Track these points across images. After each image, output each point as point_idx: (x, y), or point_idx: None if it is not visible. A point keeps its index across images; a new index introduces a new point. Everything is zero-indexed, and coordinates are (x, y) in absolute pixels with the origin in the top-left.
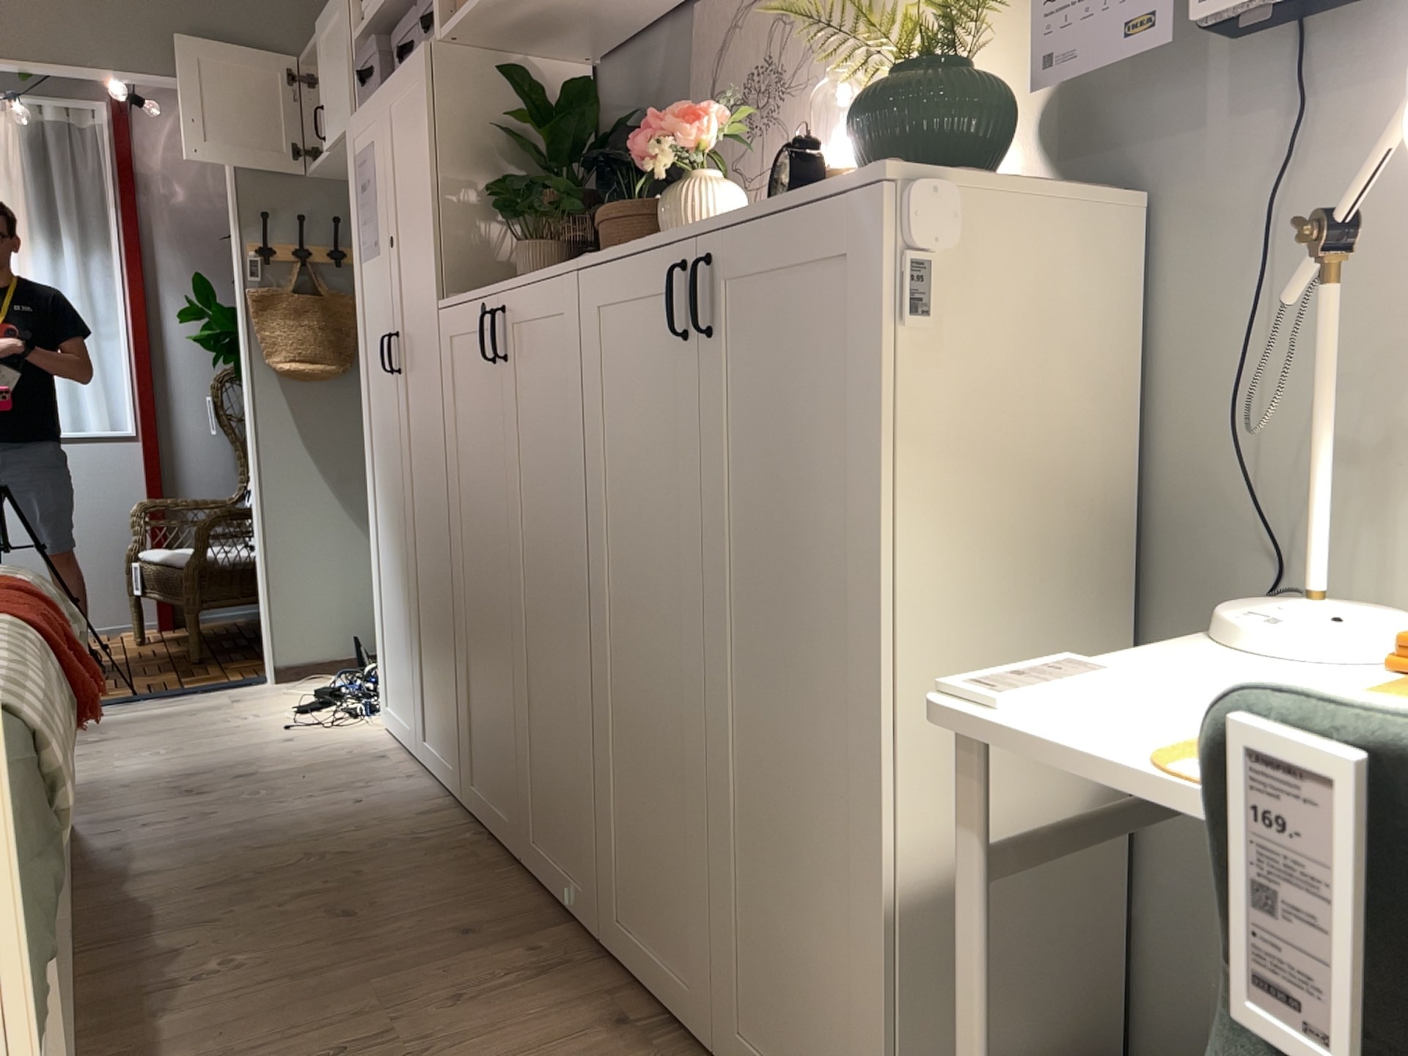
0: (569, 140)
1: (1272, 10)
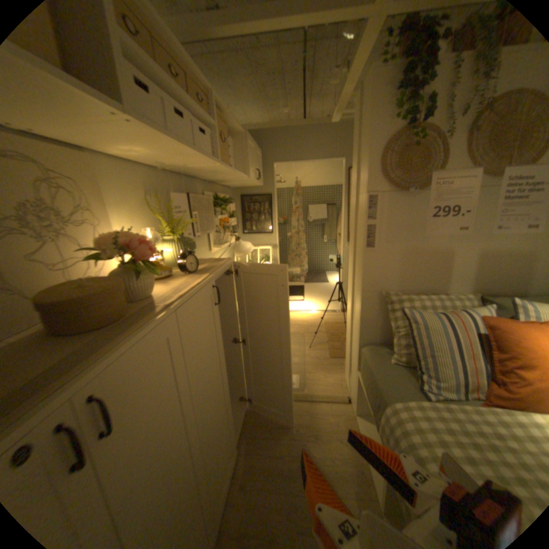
0: None
1: (199, 235)
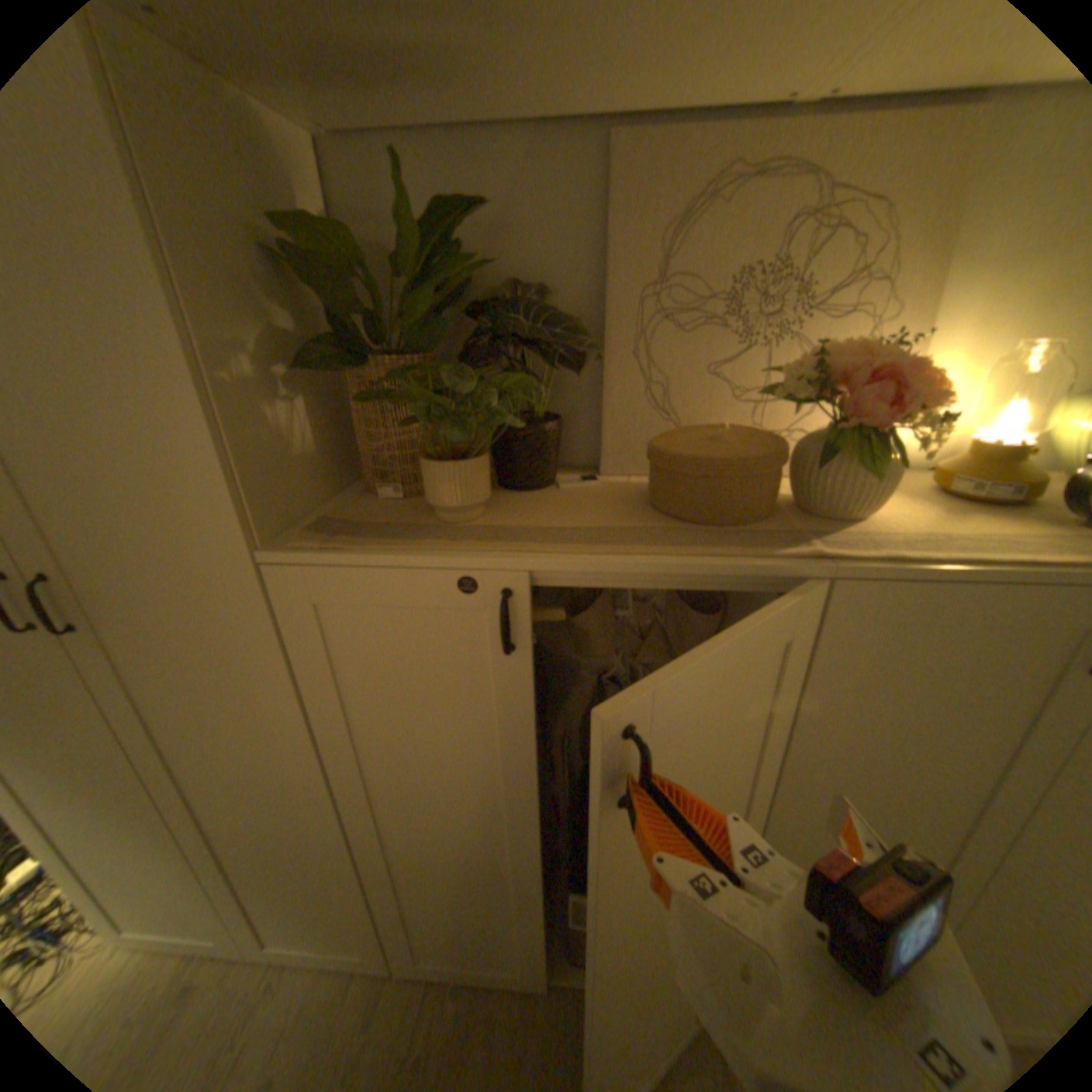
0: (362, 269)
1: None
